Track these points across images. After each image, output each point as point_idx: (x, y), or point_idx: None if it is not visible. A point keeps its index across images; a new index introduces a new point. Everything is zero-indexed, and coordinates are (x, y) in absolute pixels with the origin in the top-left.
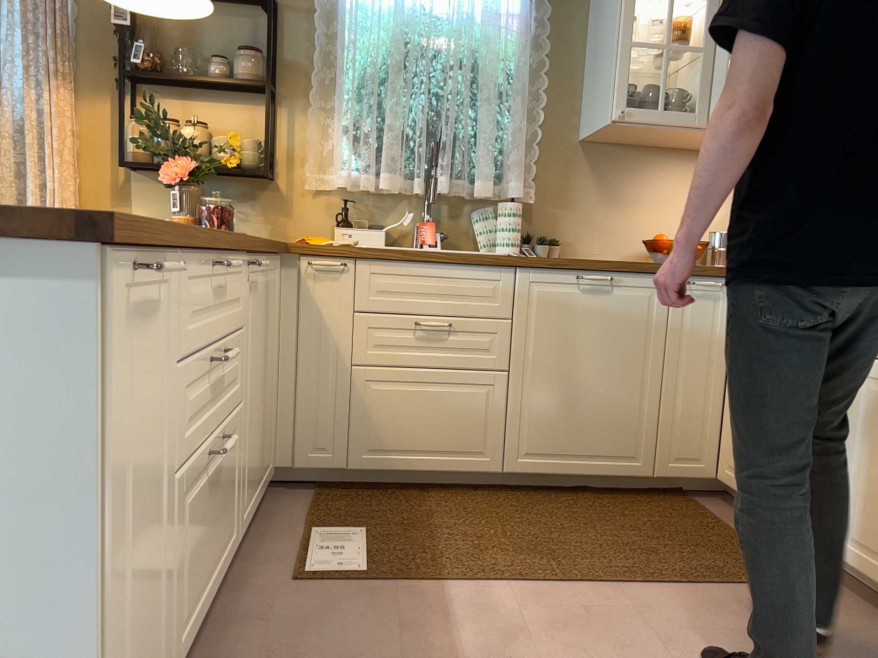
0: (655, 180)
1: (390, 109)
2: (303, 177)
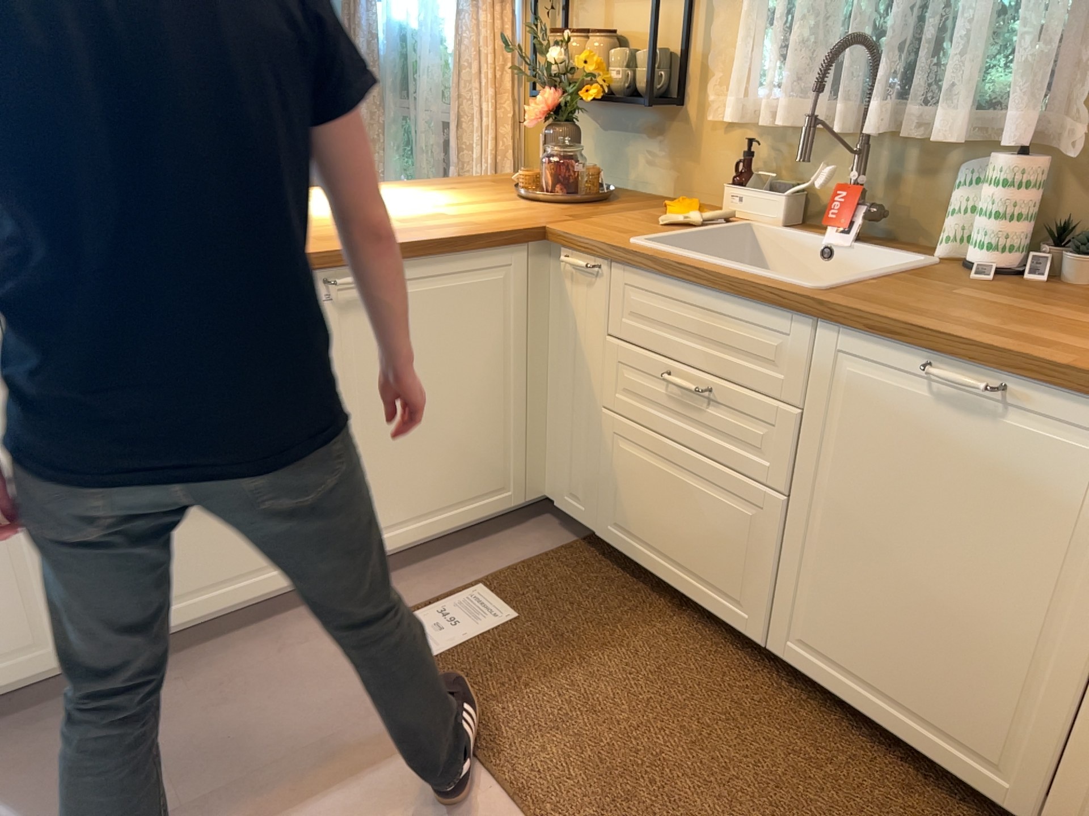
0: None
1: None
2: (711, 103)
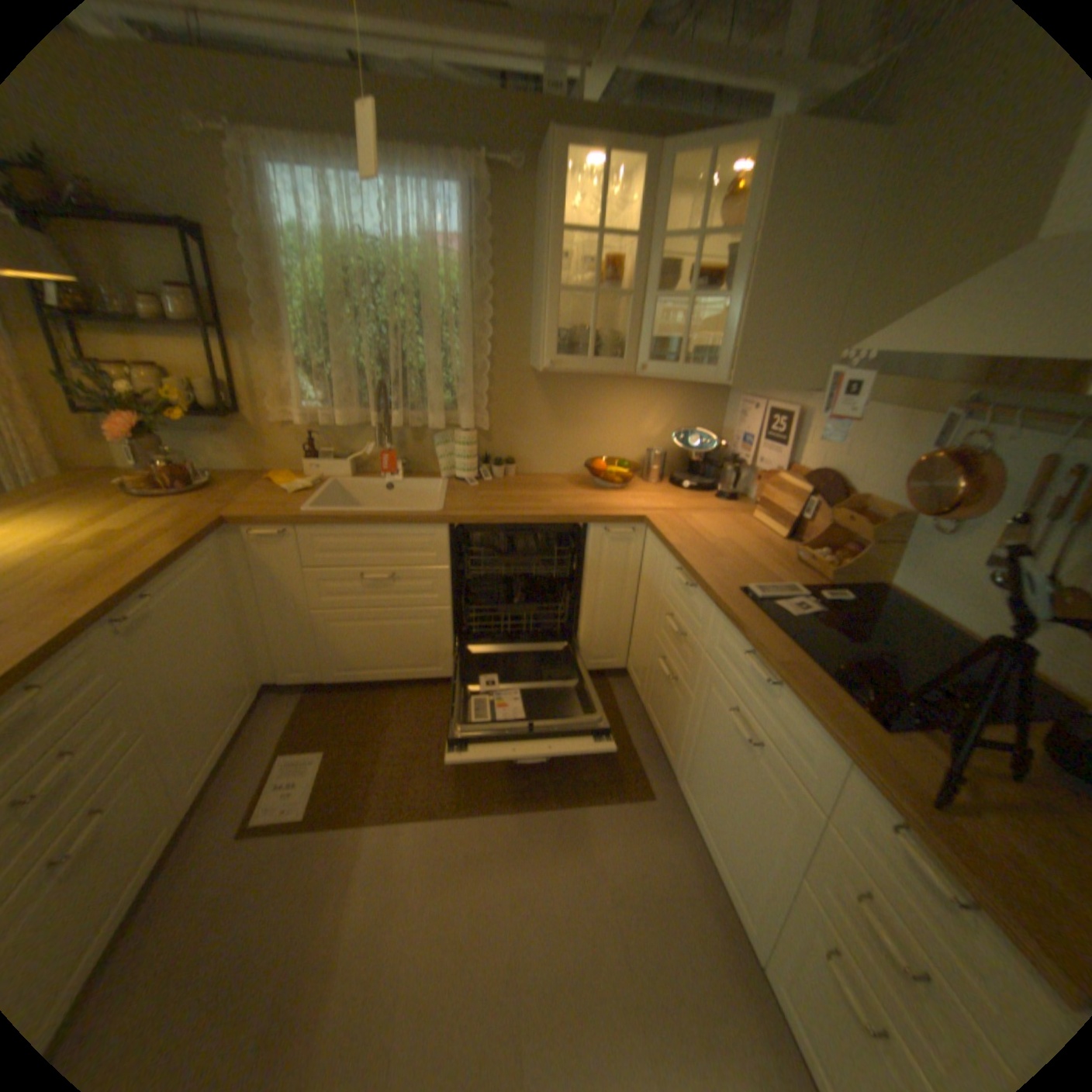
0: (599, 402)
1: (334, 347)
2: (266, 411)
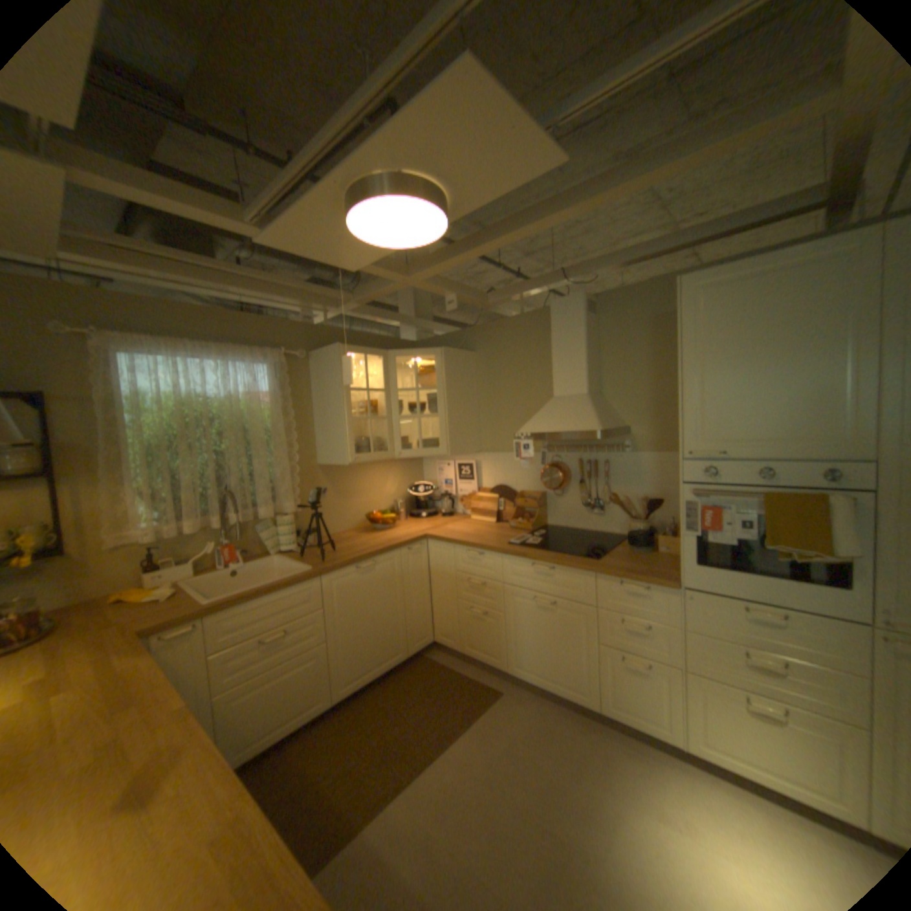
0: (361, 479)
1: (182, 476)
2: (96, 544)
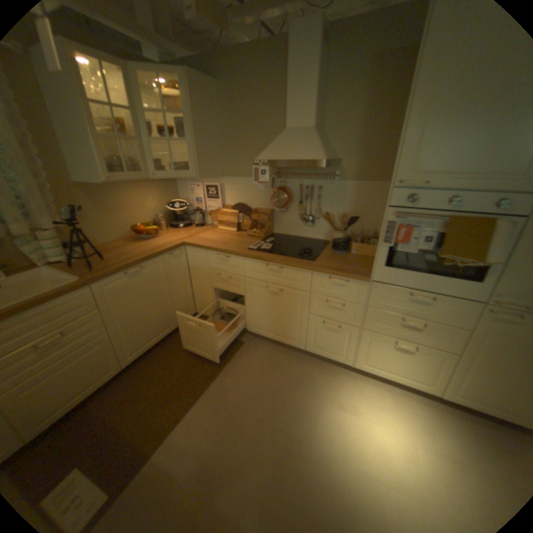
0: (120, 196)
1: None
2: None
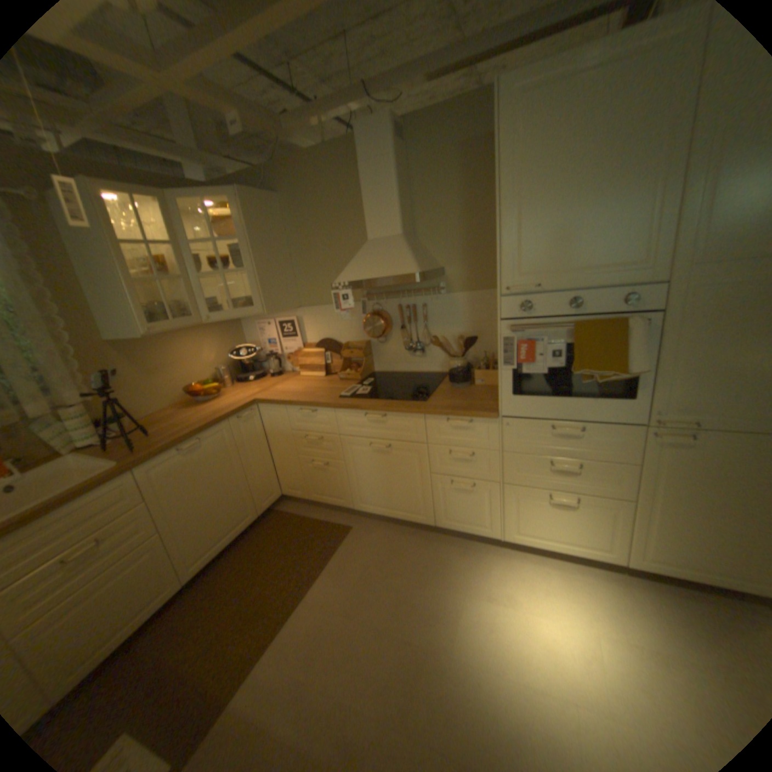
0: (168, 350)
1: None
2: None
